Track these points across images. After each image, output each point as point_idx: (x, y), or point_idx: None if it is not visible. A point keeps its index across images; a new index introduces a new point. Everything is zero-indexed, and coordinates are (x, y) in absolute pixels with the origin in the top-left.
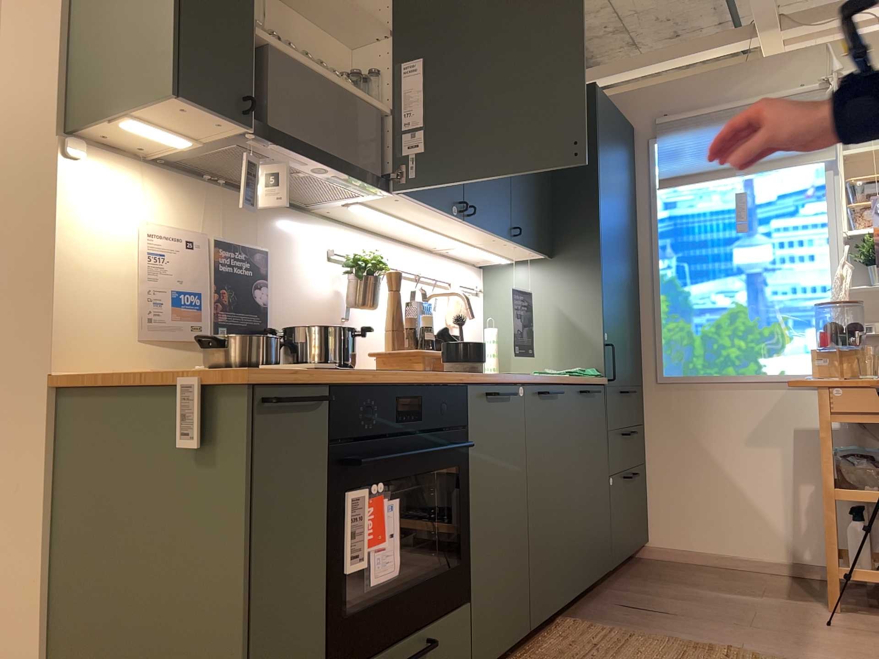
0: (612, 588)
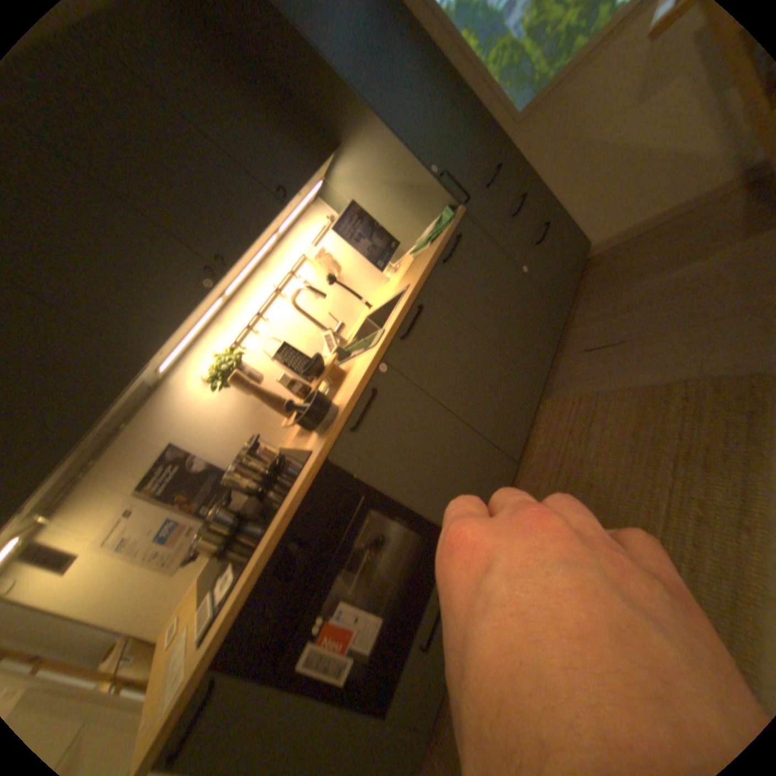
0: (572, 324)
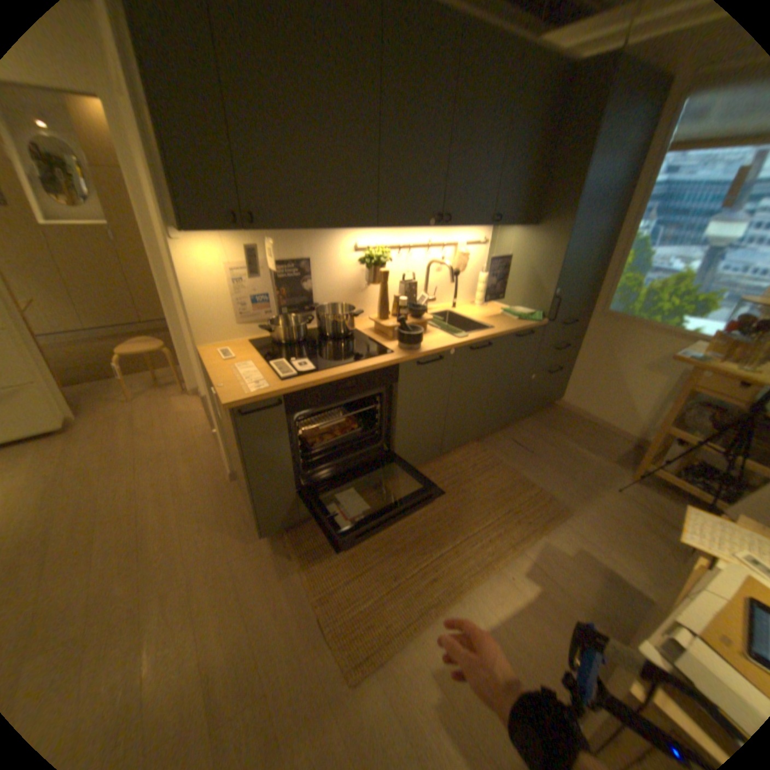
0: (517, 425)
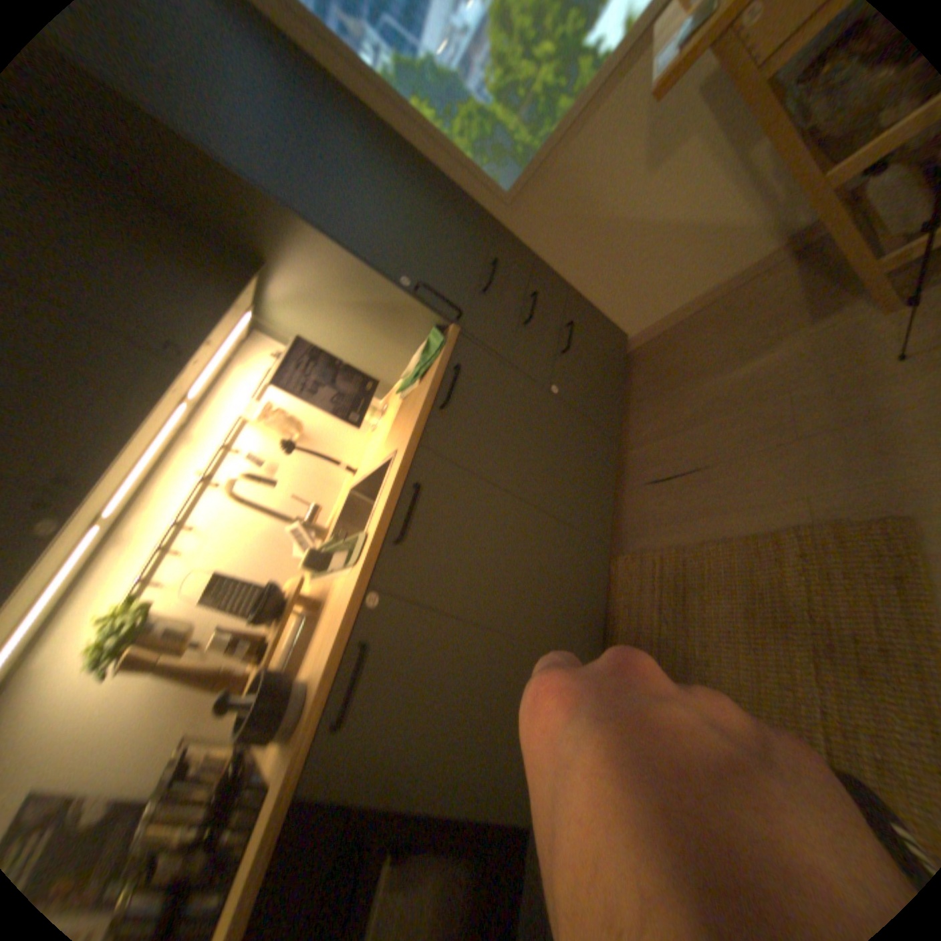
0: (629, 444)
